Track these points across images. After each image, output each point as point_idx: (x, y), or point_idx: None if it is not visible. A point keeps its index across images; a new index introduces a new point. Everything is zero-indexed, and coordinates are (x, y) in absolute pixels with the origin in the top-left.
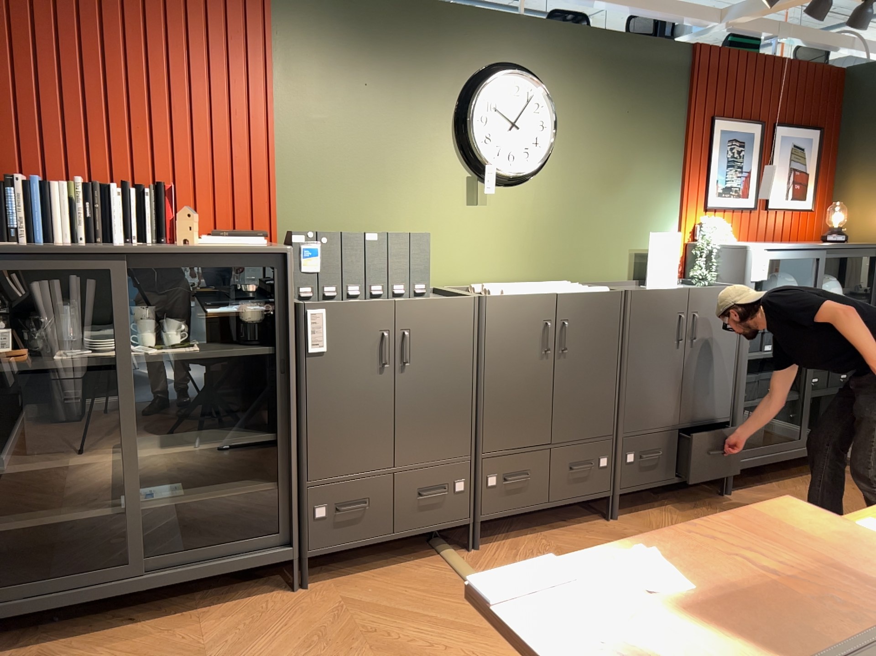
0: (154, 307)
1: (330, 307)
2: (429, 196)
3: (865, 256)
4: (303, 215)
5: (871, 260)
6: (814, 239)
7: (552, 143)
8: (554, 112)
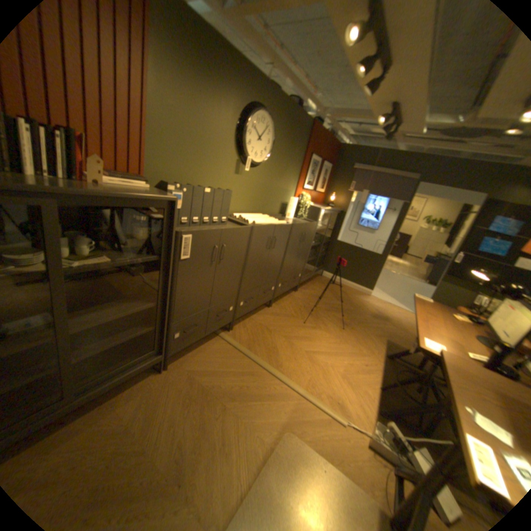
0: (61, 225)
1: (194, 233)
2: (220, 167)
3: (339, 212)
4: (158, 167)
5: (337, 213)
6: (321, 202)
7: (267, 150)
8: (270, 135)
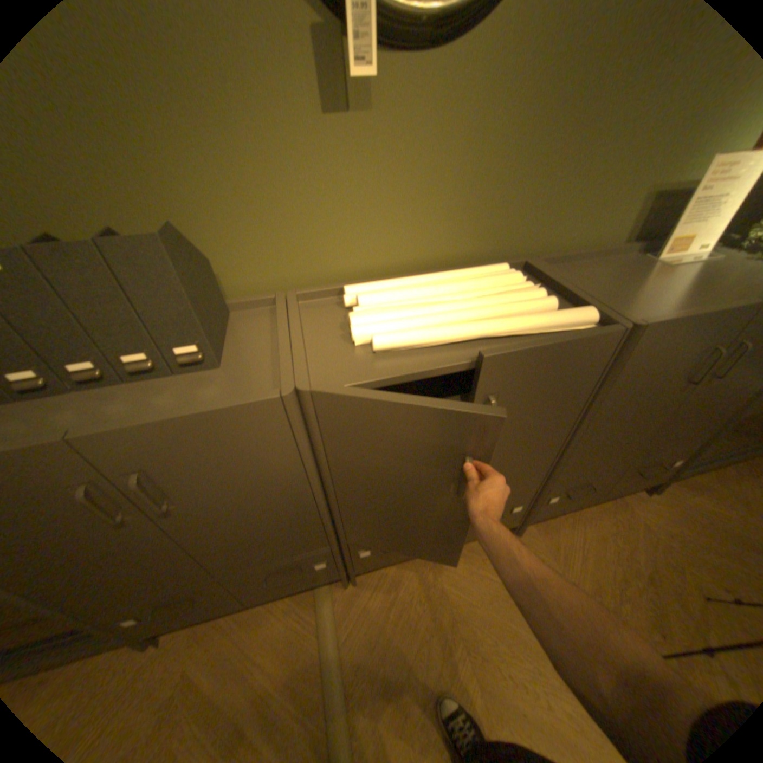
0: None
1: None
2: (221, 96)
3: None
4: None
5: None
6: None
7: None
8: None
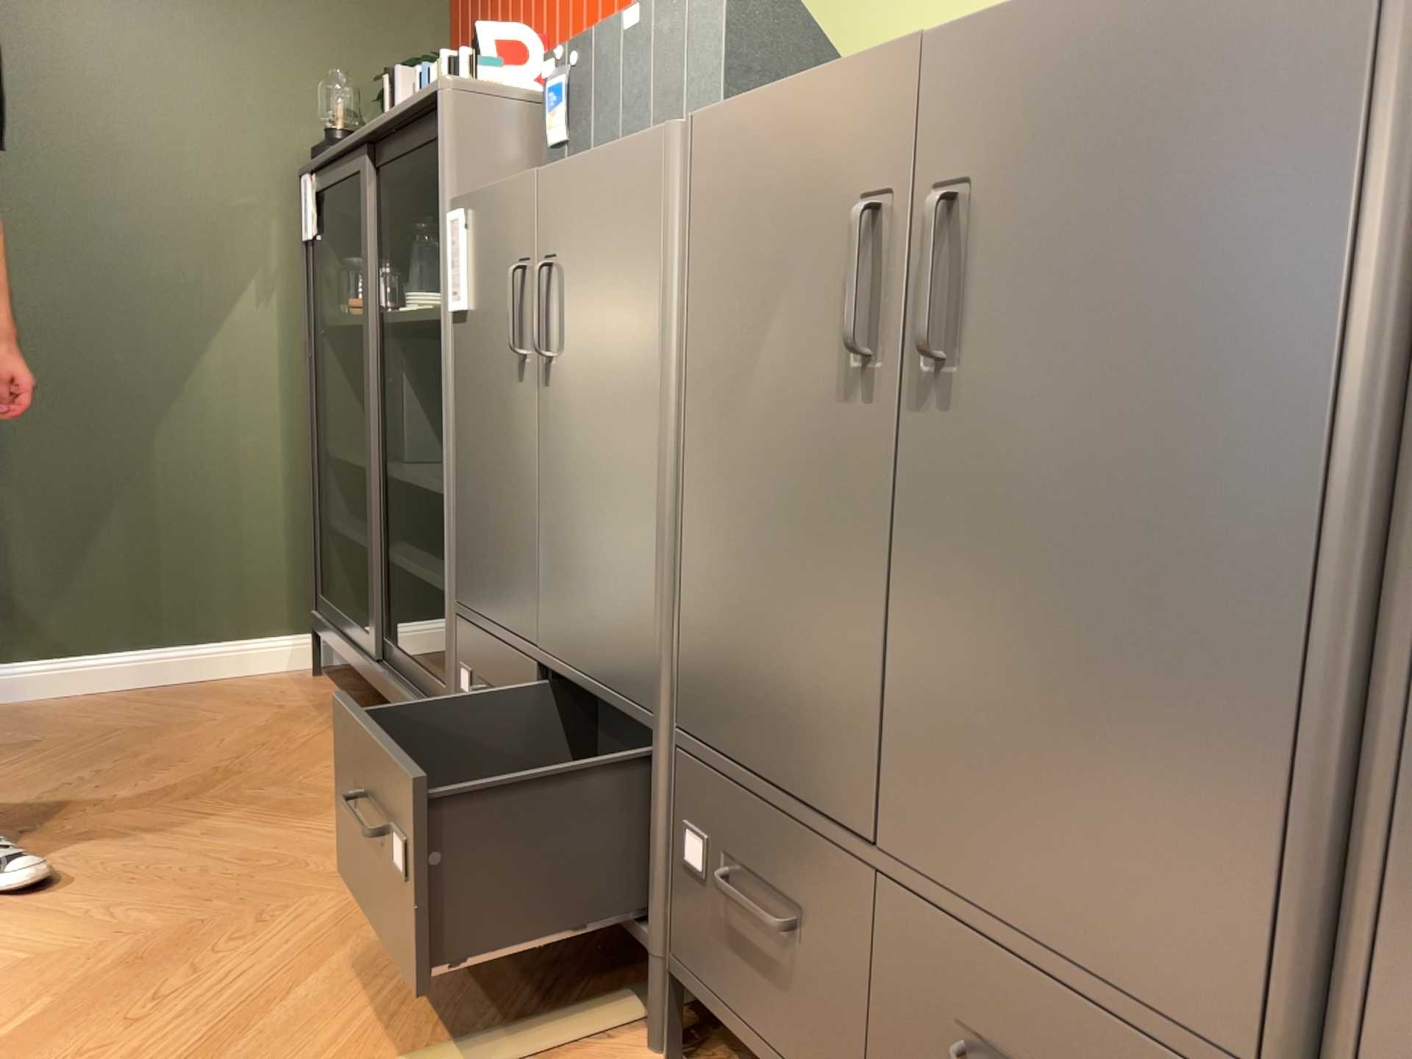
0: None
1: (472, 207)
2: None
3: None
4: None
5: None
6: None
7: None
8: None
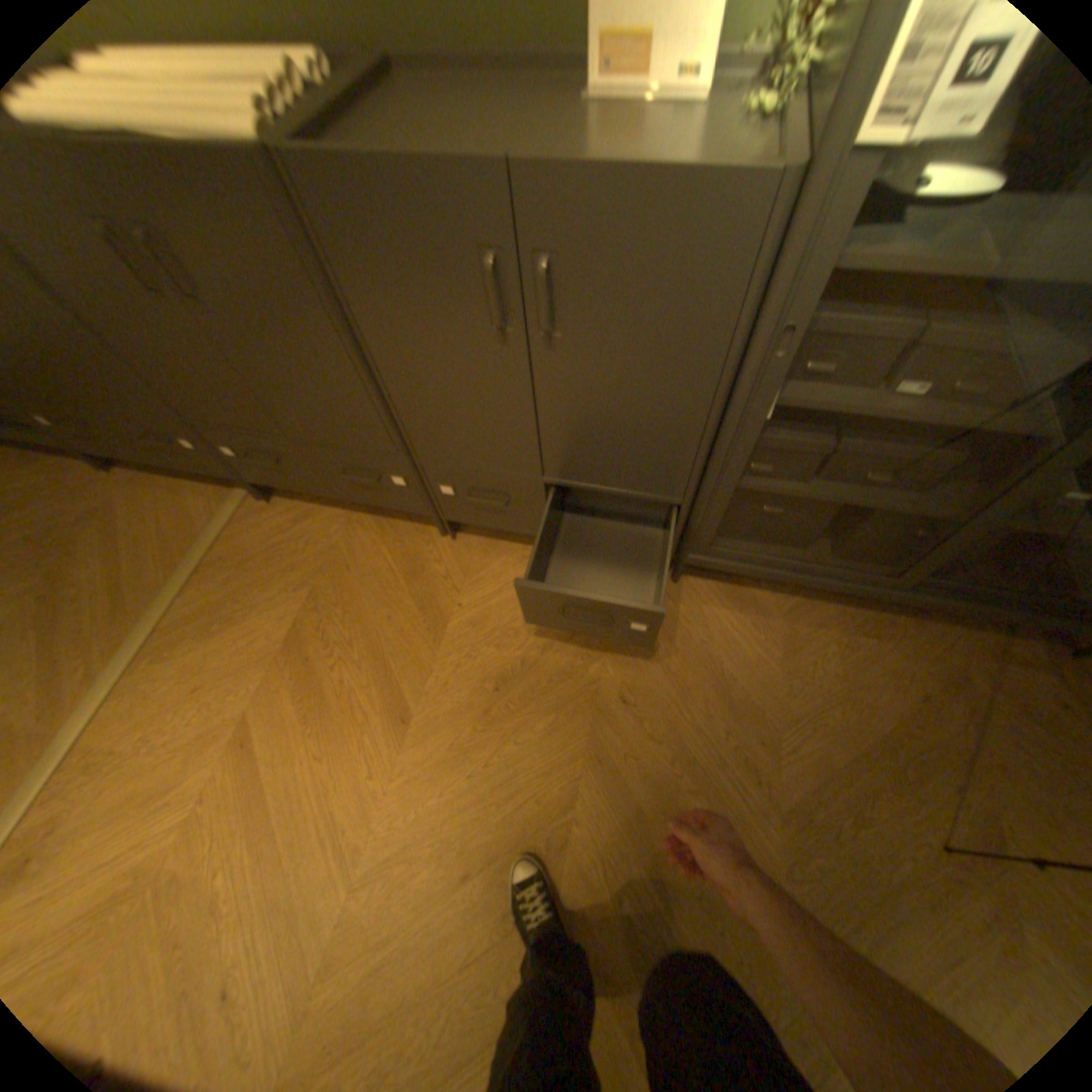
0: None
1: None
2: None
3: None
4: None
5: None
6: None
7: None
8: None
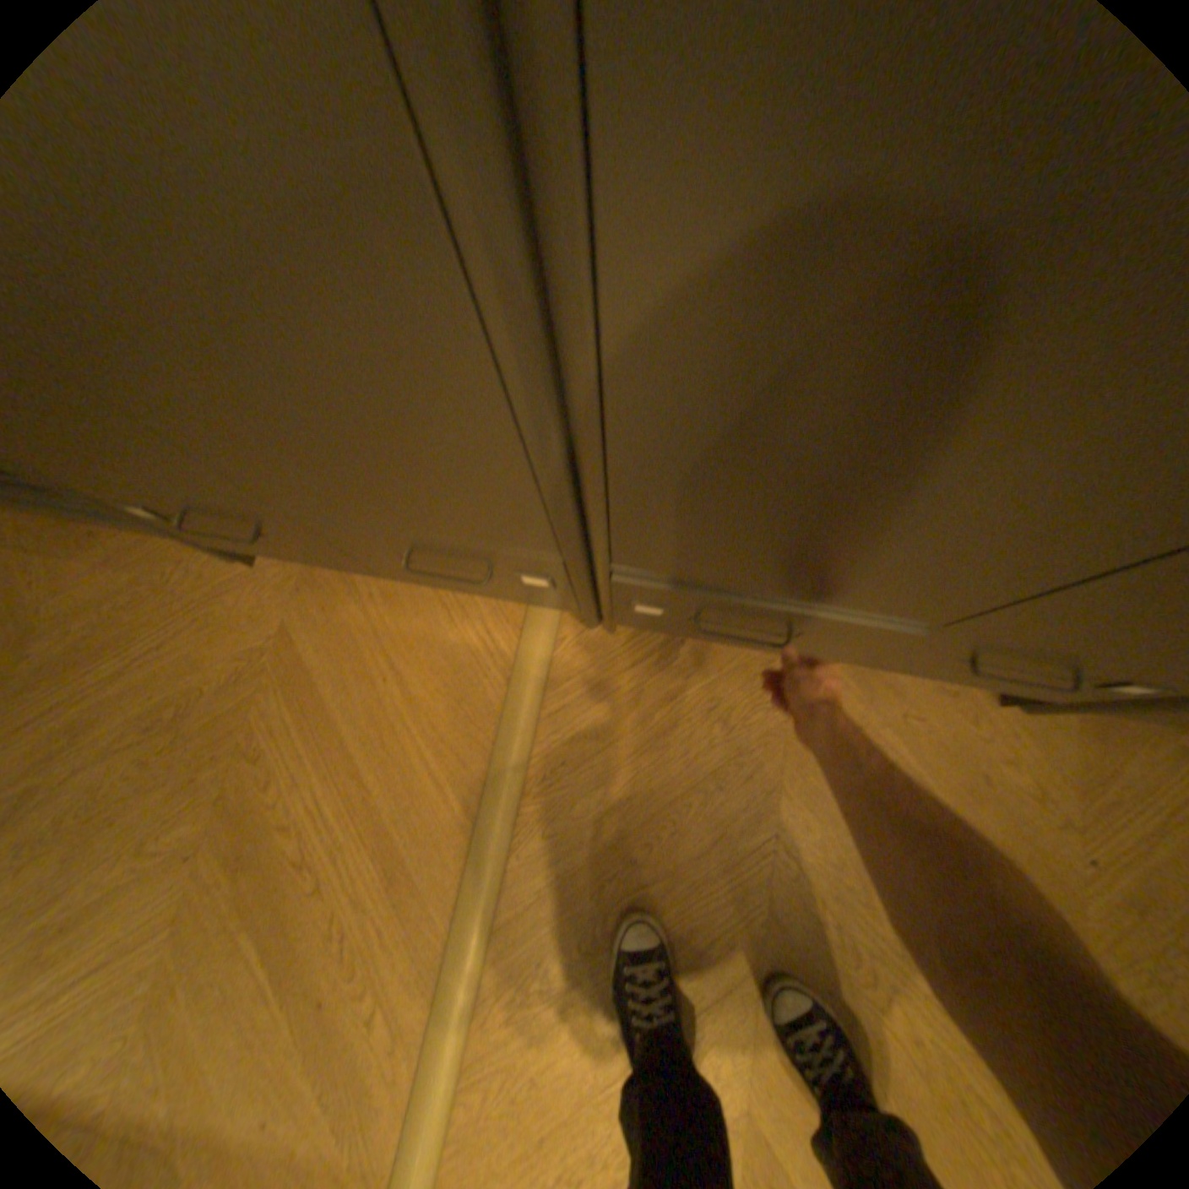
0: None
1: None
2: None
3: None
4: None
5: None
6: None
7: None
8: None
